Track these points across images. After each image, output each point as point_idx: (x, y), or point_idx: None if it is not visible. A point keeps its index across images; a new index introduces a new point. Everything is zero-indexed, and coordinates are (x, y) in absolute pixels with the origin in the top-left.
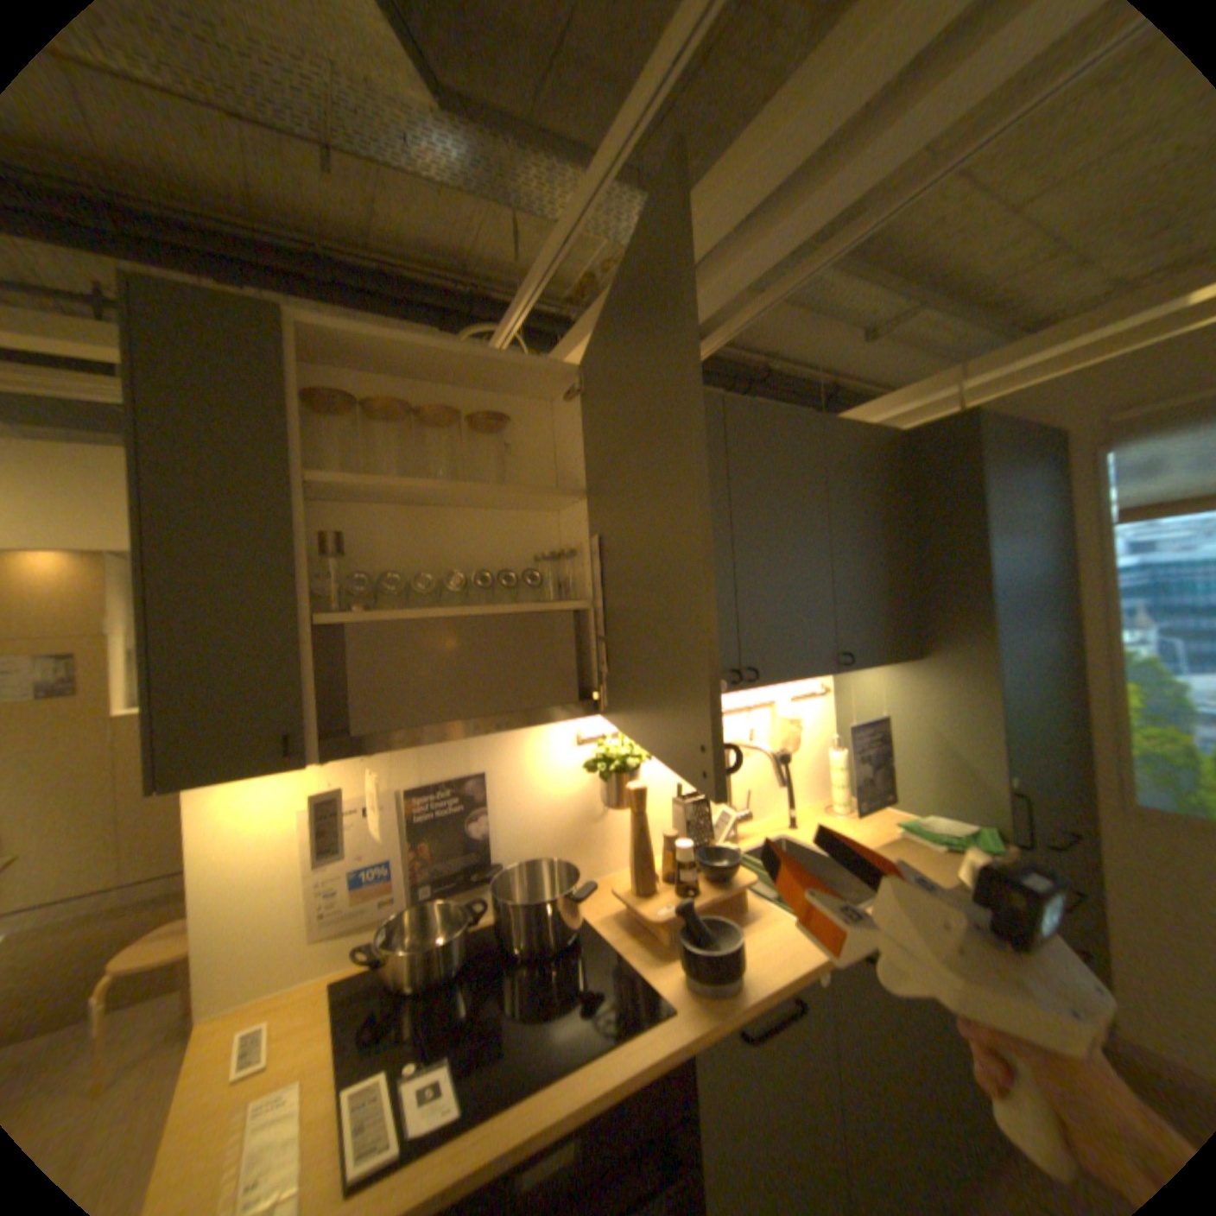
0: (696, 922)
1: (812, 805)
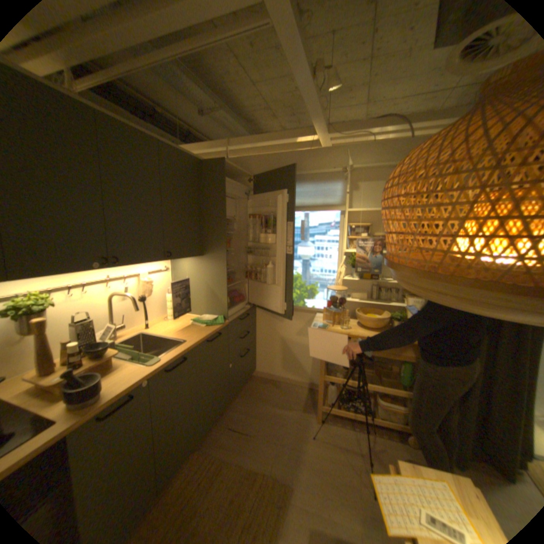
0: (73, 378)
1: (158, 318)
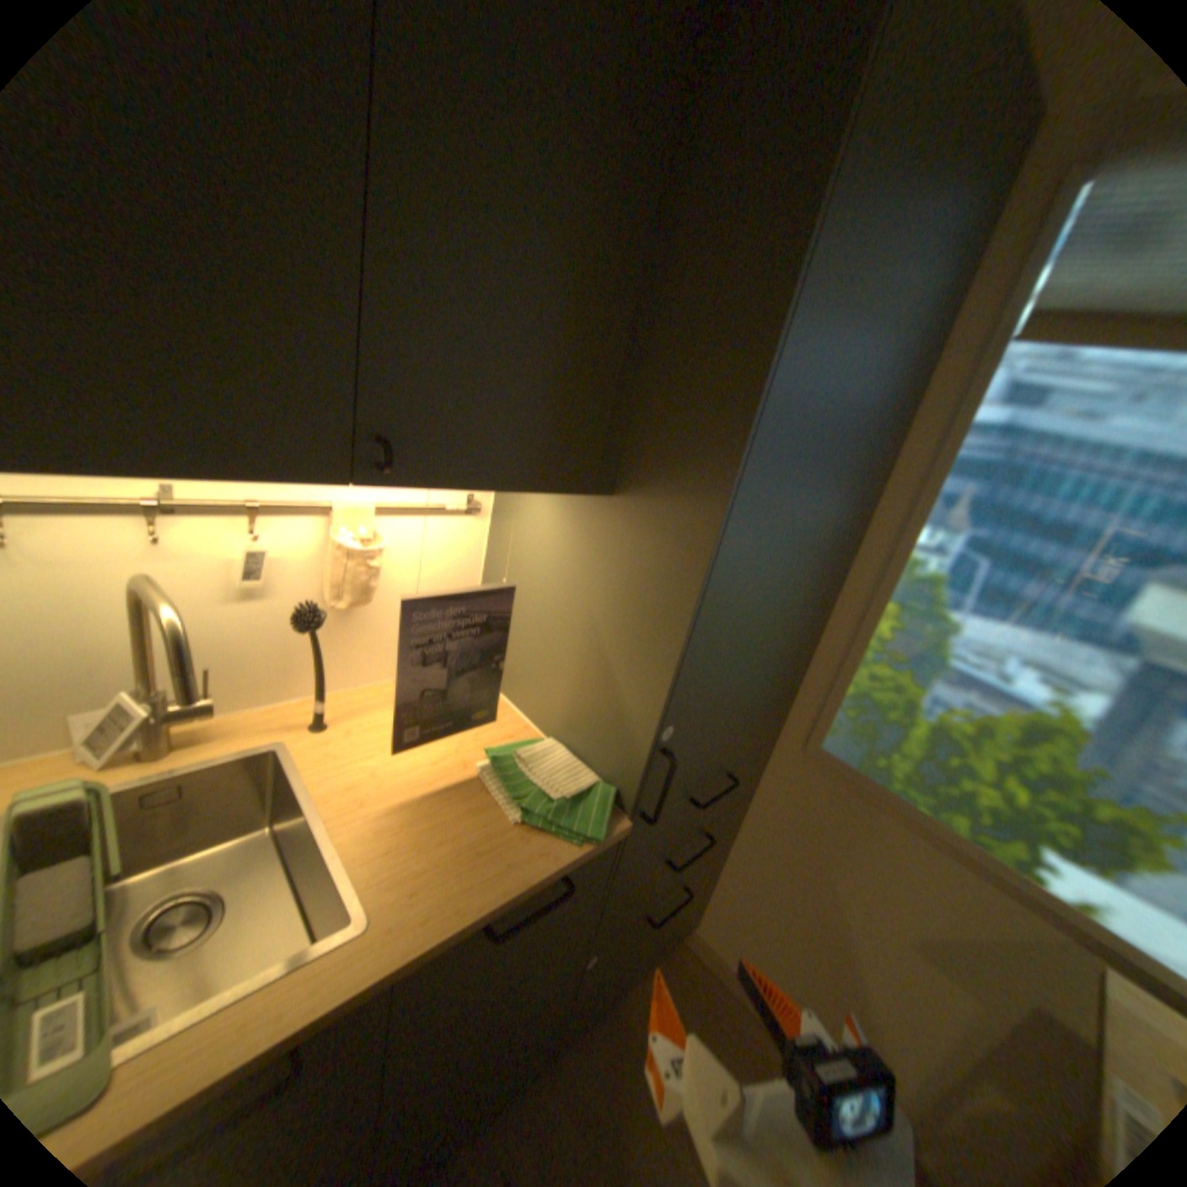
0: None
1: None
